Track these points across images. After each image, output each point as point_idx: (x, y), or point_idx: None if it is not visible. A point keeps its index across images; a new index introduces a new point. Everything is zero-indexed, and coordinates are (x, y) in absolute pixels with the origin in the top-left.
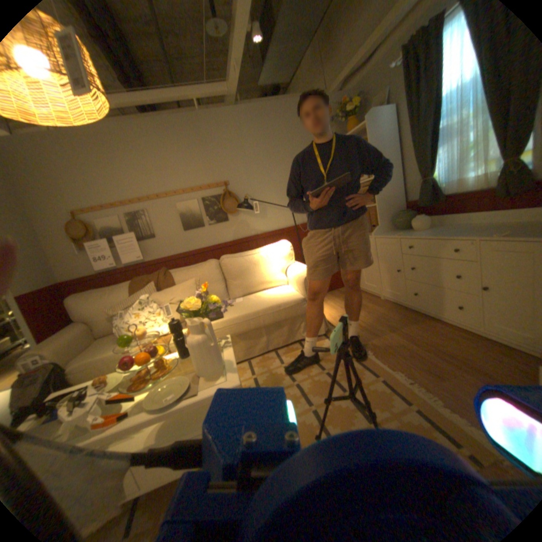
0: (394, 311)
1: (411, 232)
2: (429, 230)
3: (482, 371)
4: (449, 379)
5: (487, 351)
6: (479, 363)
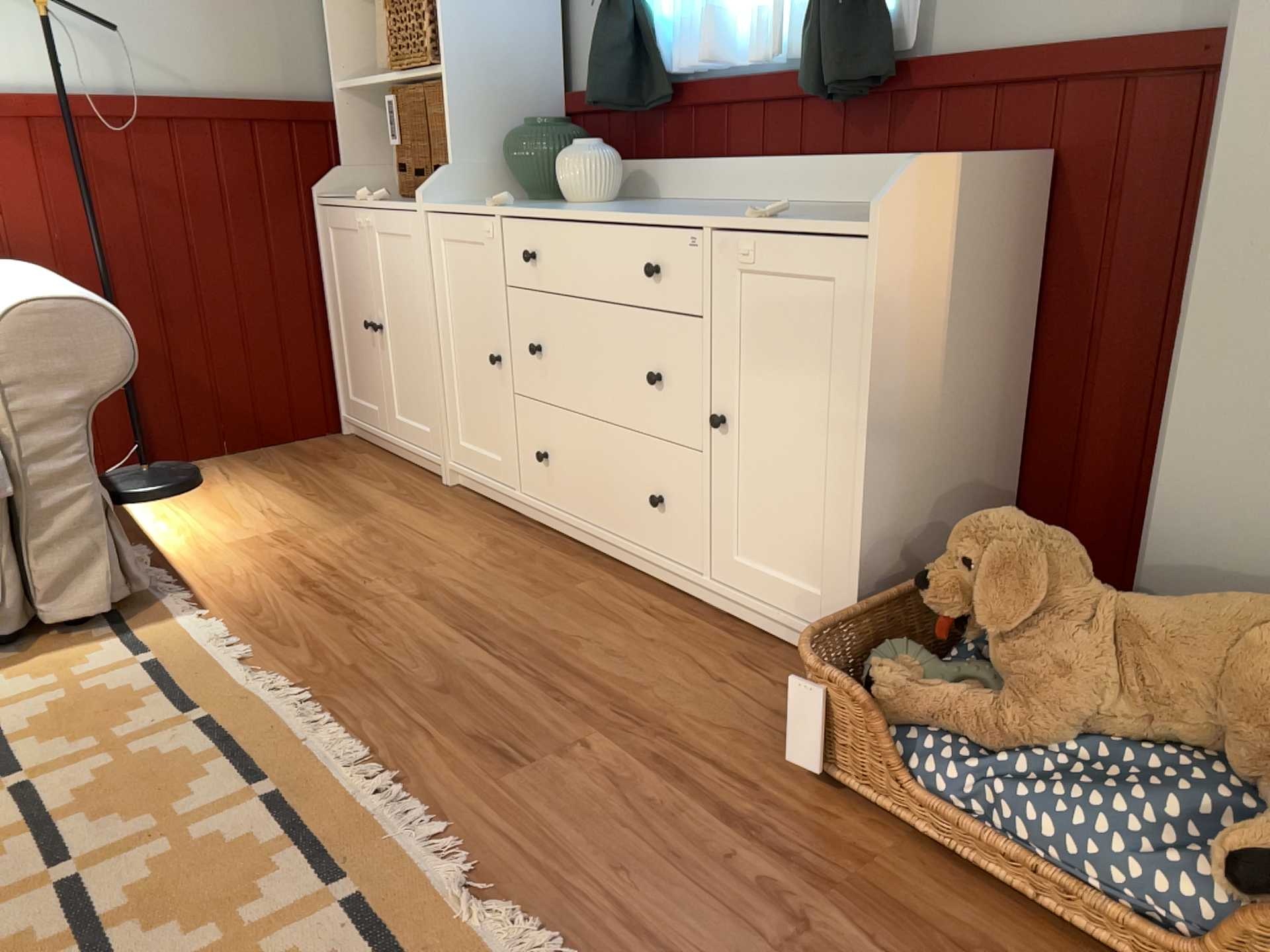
0: (466, 525)
1: (547, 205)
2: (605, 205)
3: (656, 720)
4: (535, 759)
5: (699, 654)
6: (657, 696)
